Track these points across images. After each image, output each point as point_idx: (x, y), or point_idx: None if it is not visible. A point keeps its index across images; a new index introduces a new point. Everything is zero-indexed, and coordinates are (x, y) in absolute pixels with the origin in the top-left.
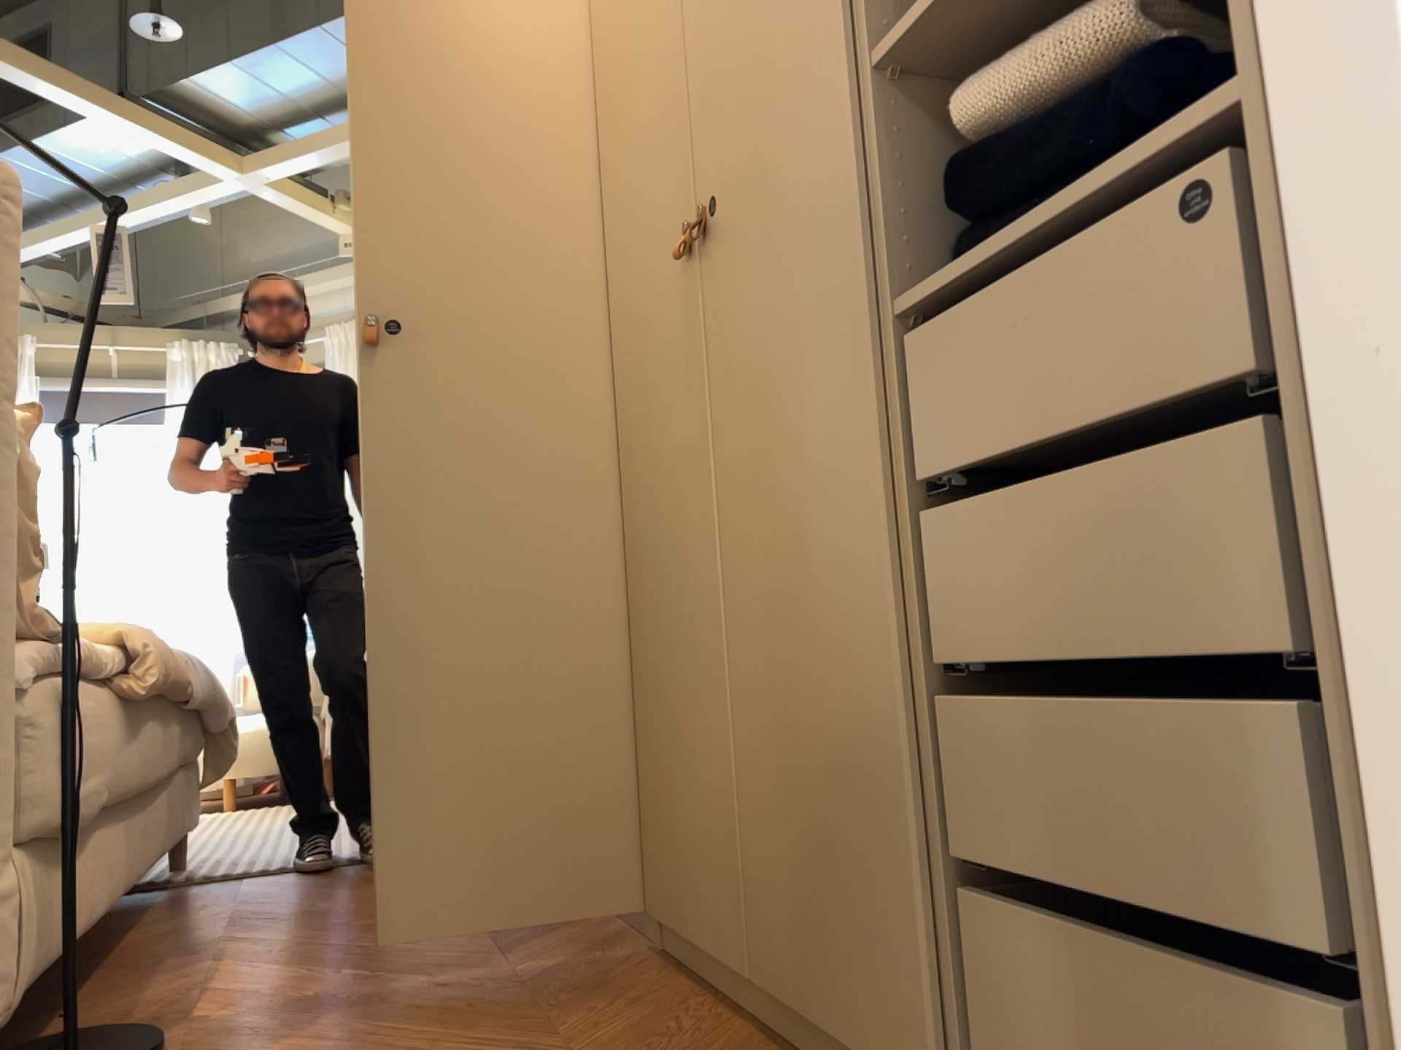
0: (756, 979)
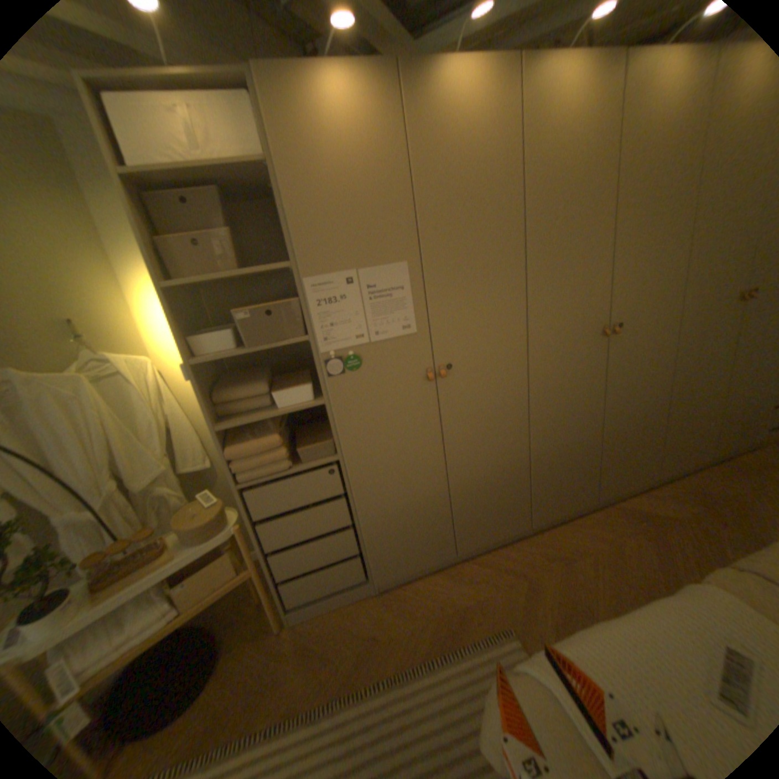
0: (708, 465)
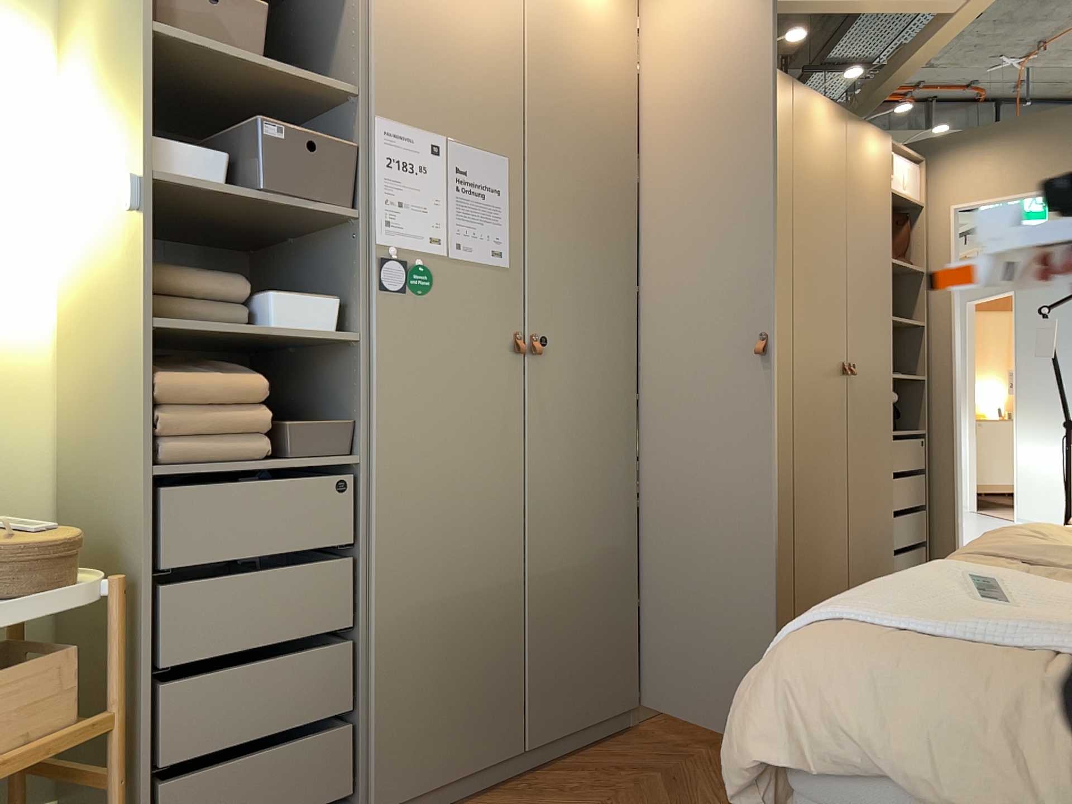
0: None
